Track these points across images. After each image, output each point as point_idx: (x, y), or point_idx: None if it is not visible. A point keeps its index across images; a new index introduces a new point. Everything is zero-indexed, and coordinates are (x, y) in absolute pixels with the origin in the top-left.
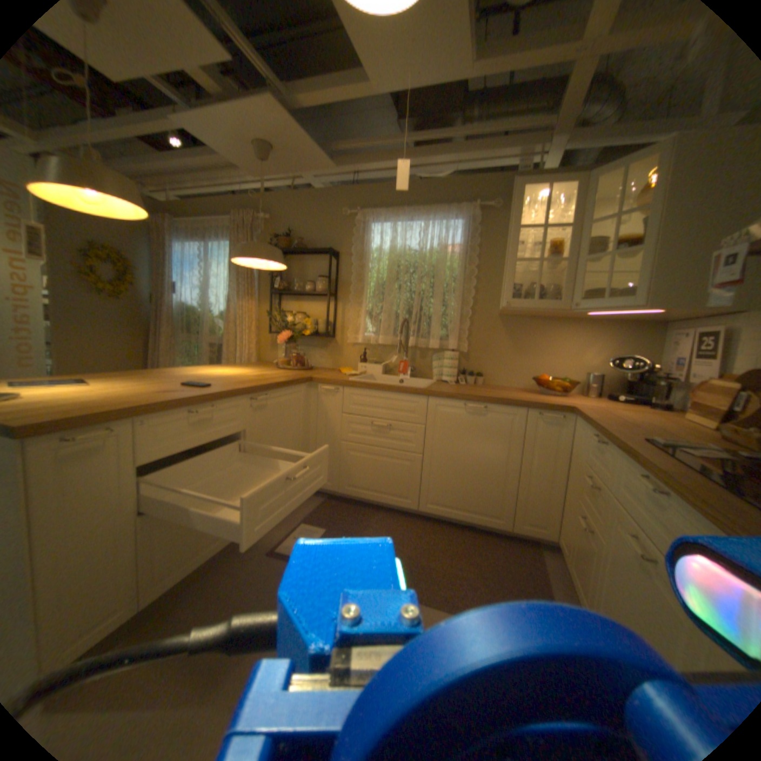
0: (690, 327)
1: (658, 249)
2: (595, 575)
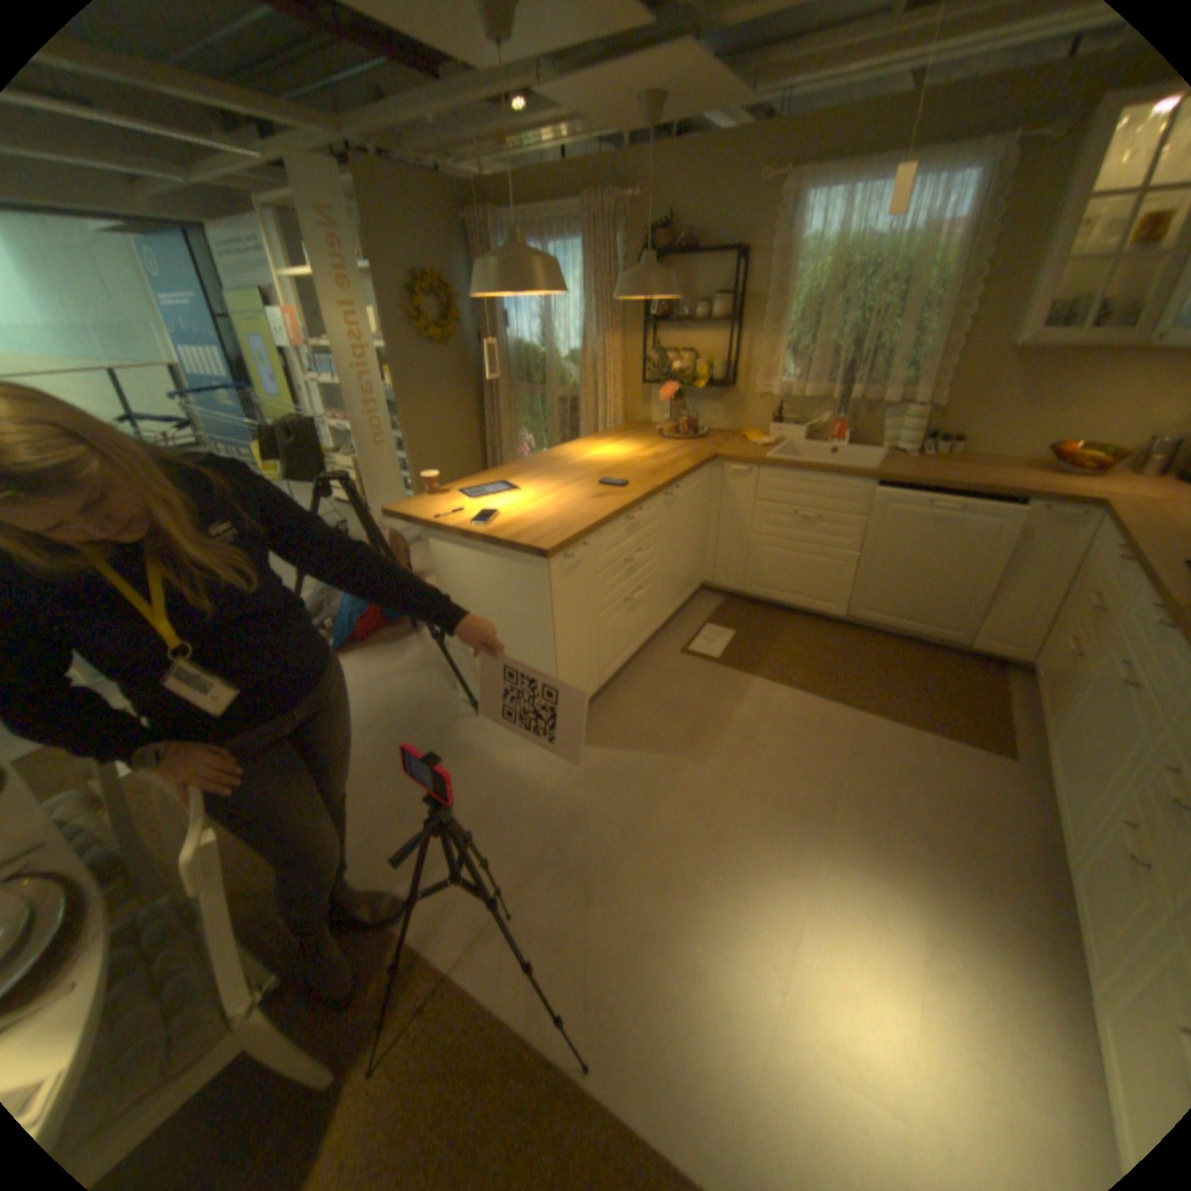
0: None
1: None
2: (1071, 697)
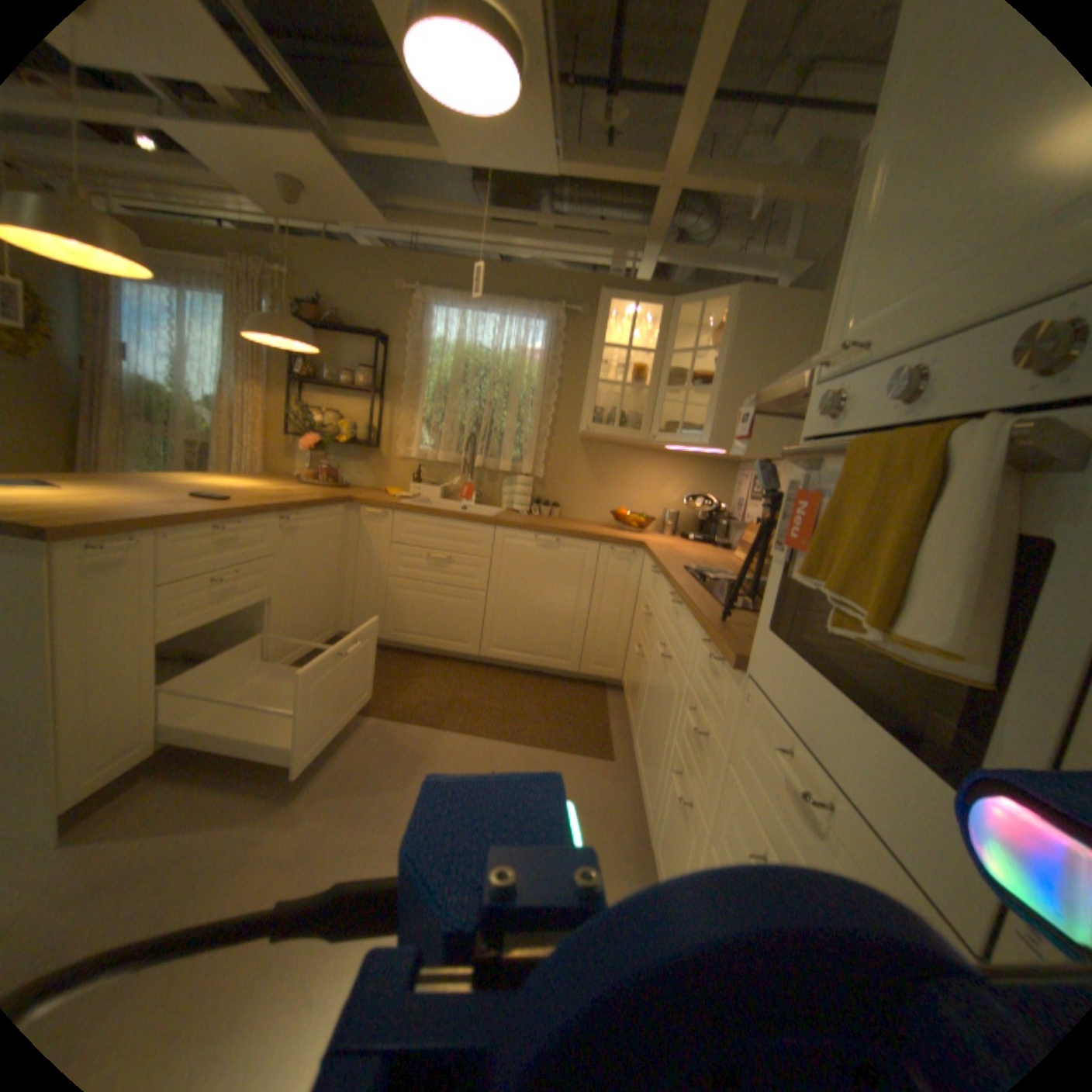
0: (752, 470)
1: (722, 392)
2: (640, 693)
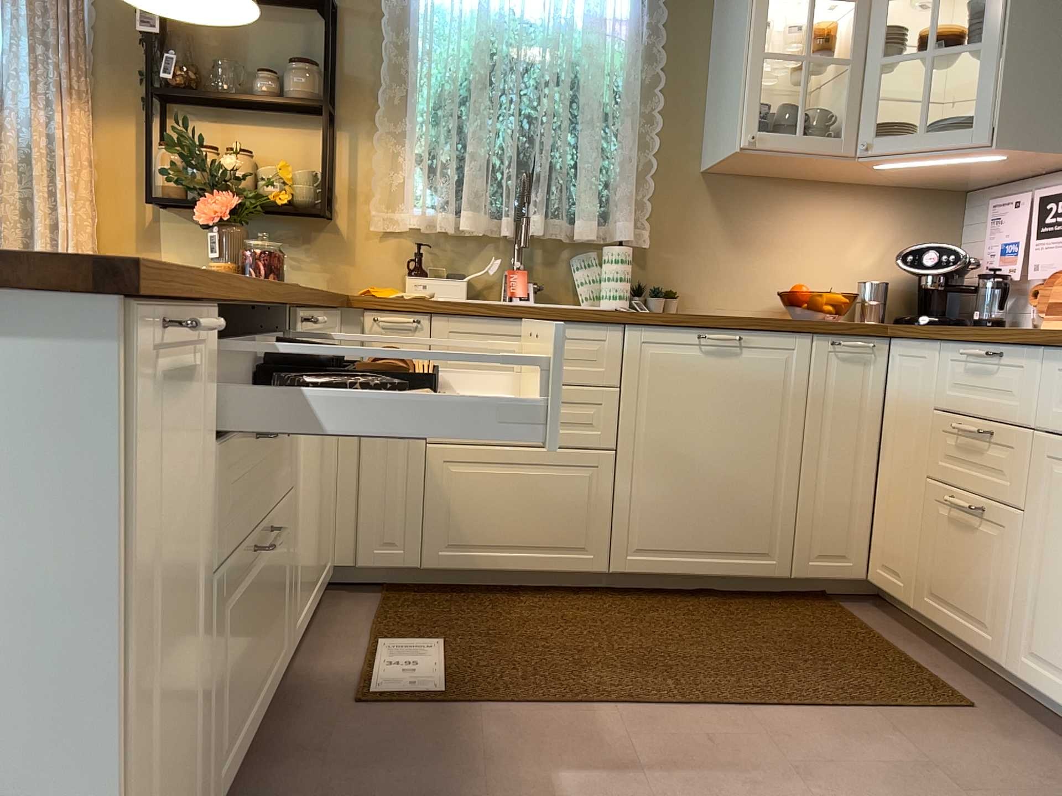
0: (1012, 193)
1: (1002, 50)
2: (999, 573)
